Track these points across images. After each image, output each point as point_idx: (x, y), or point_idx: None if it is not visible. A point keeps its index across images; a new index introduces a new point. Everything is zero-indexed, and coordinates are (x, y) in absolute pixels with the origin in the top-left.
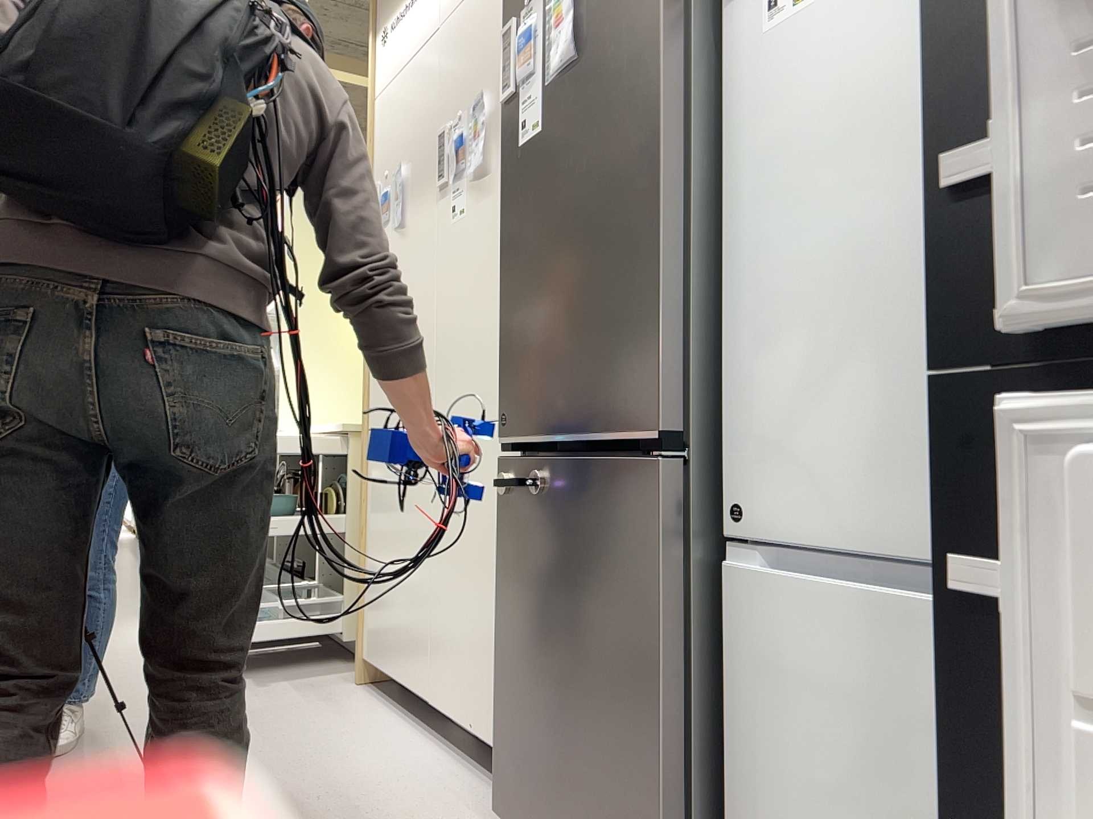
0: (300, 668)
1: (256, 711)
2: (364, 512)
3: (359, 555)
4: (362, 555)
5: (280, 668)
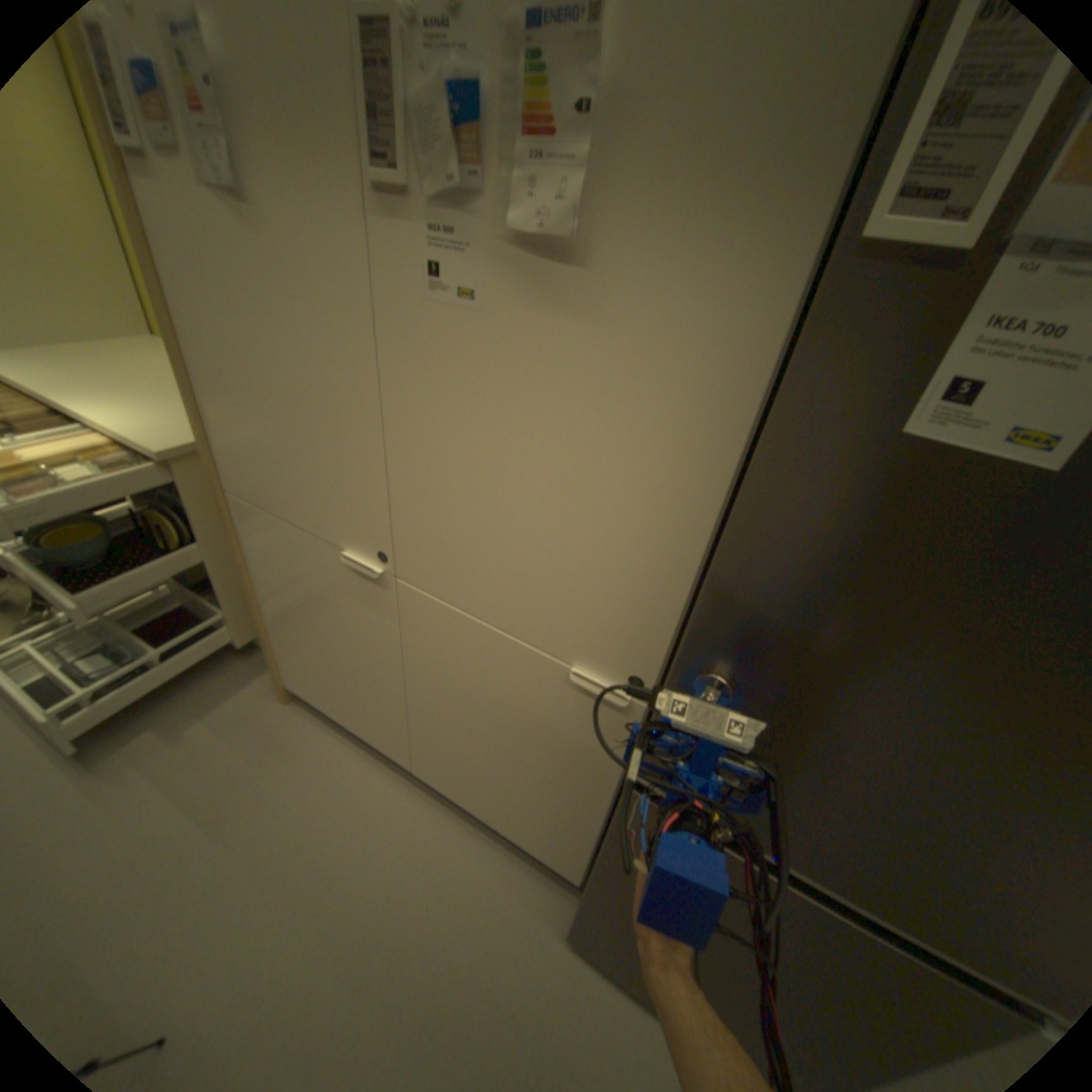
0: (196, 685)
1: (201, 806)
2: (246, 575)
3: (251, 611)
4: (258, 612)
5: (173, 694)
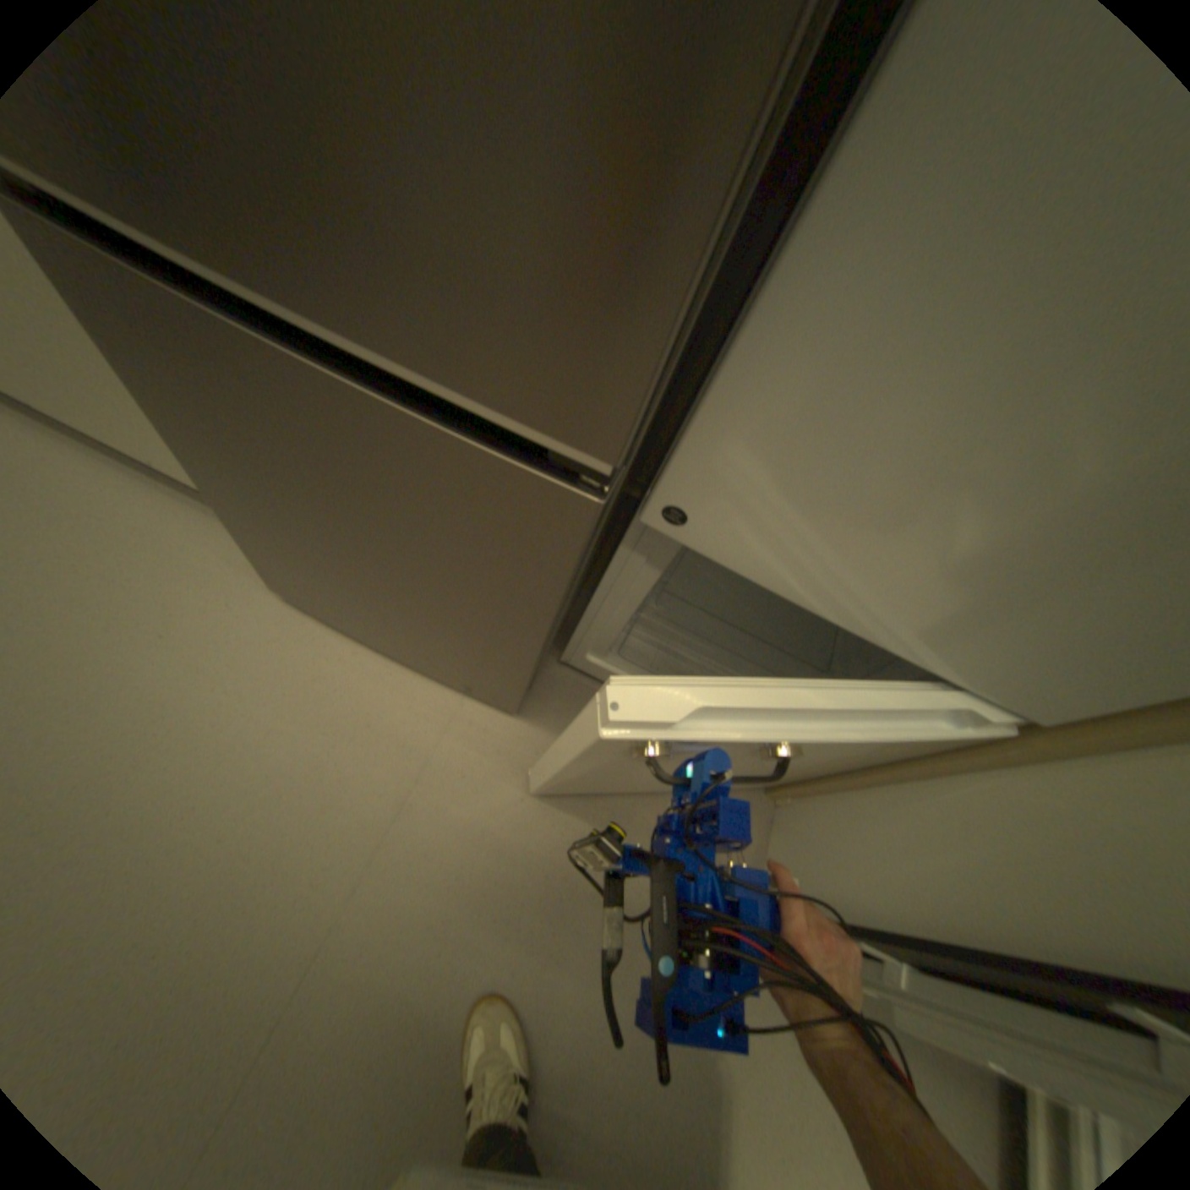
0: None
1: None
2: None
3: None
4: None
5: None
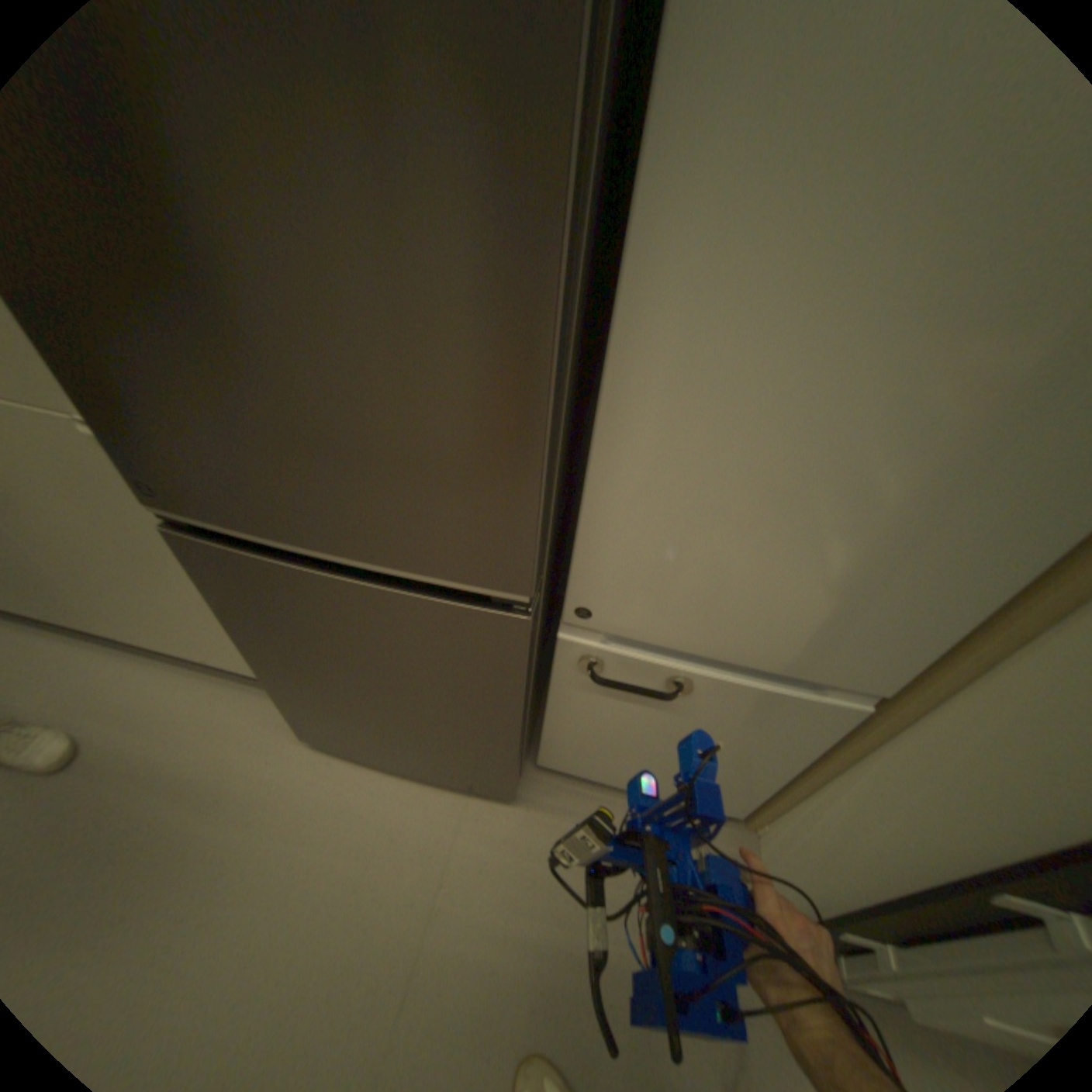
0: None
1: None
2: None
3: None
4: None
5: None
